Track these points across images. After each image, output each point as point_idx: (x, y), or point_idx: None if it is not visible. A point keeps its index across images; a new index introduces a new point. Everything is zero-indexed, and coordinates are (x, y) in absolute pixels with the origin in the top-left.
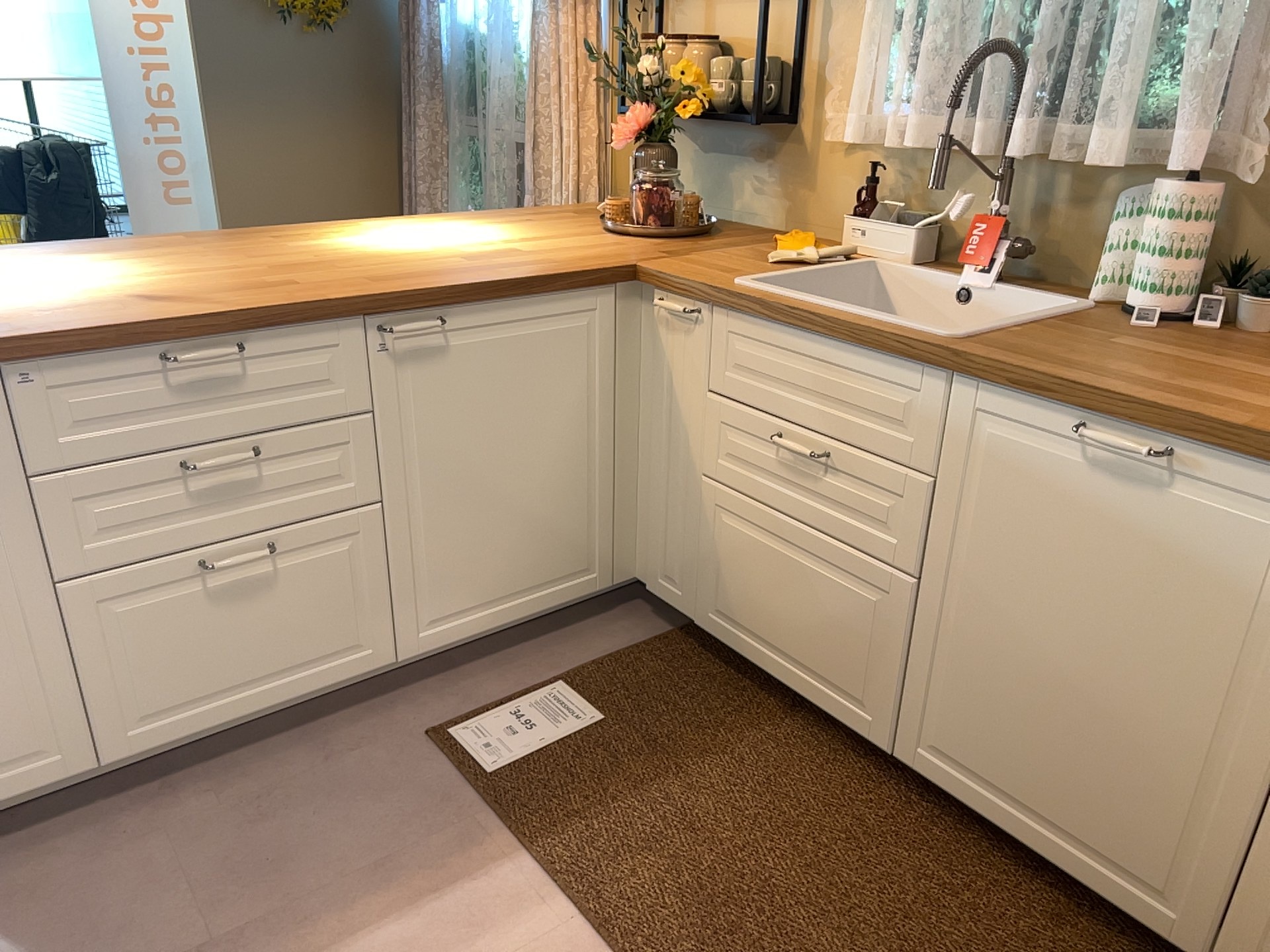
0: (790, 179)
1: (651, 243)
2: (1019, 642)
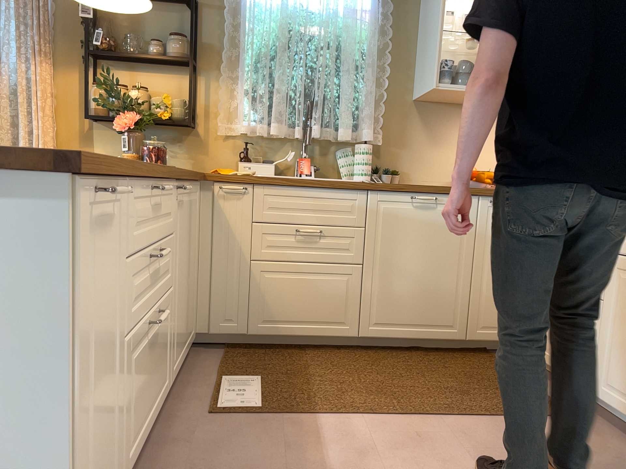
0: (195, 150)
1: None
2: (402, 270)
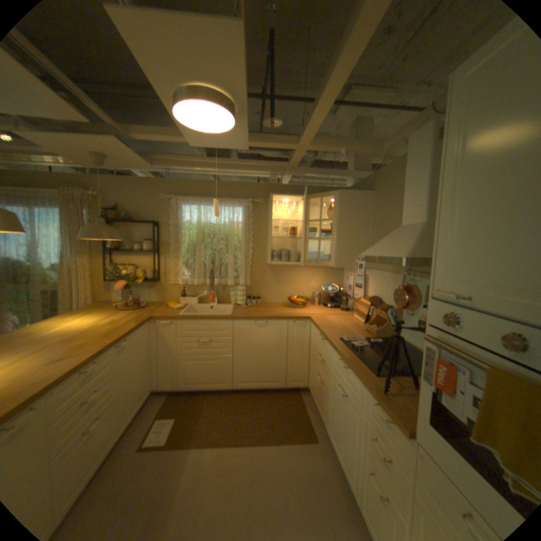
0: (160, 291)
1: (140, 311)
2: (252, 356)
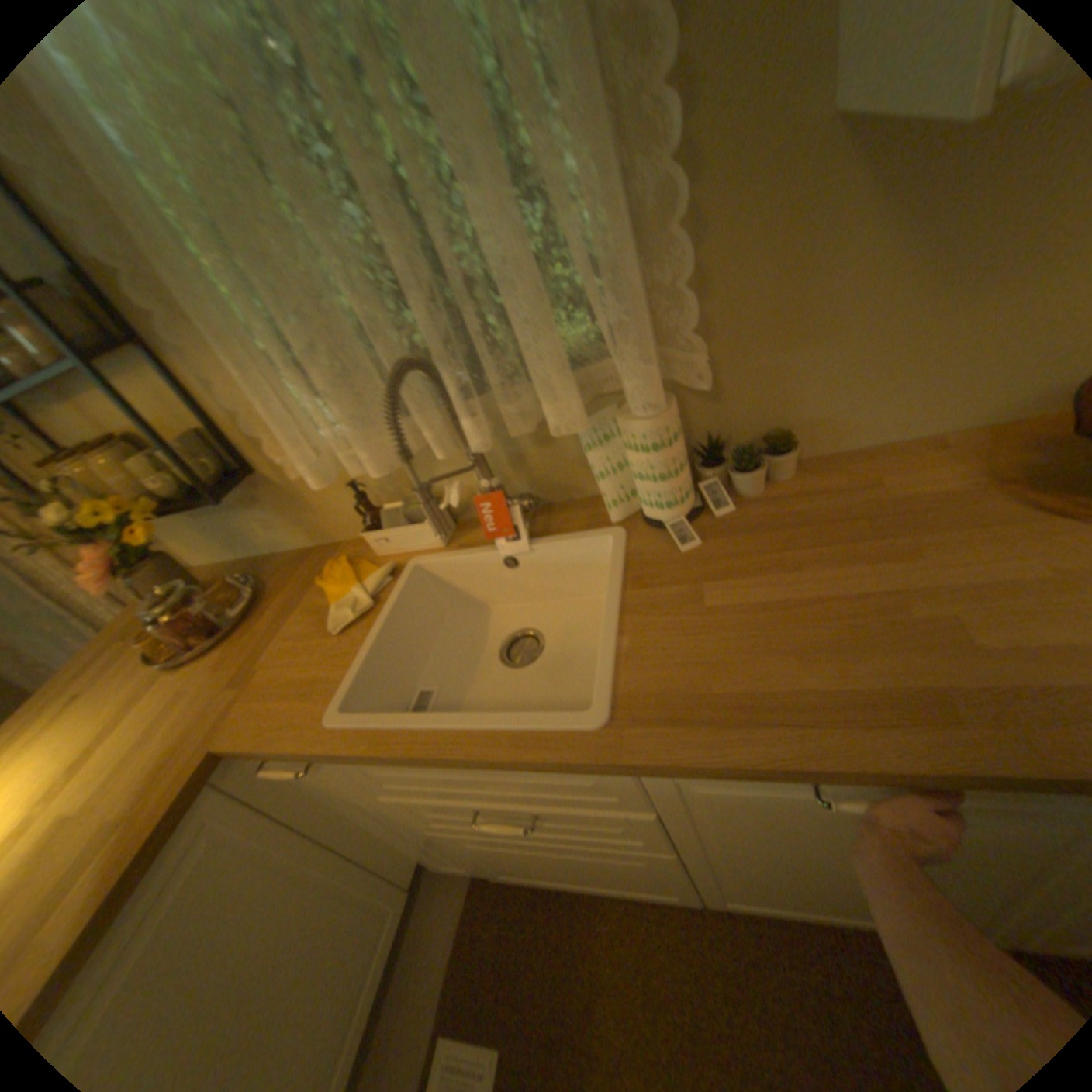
0: (284, 509)
1: (207, 669)
2: (798, 873)
